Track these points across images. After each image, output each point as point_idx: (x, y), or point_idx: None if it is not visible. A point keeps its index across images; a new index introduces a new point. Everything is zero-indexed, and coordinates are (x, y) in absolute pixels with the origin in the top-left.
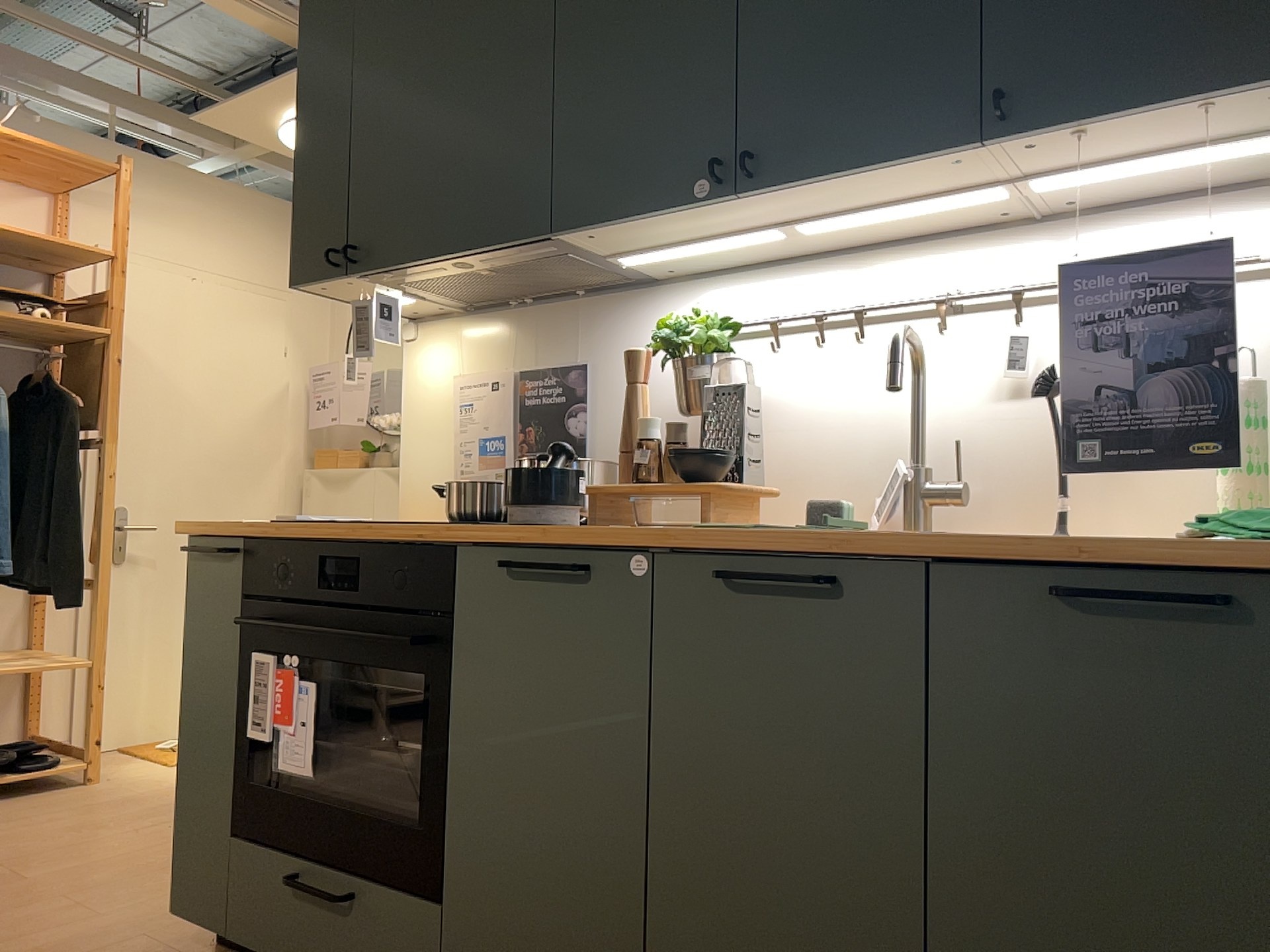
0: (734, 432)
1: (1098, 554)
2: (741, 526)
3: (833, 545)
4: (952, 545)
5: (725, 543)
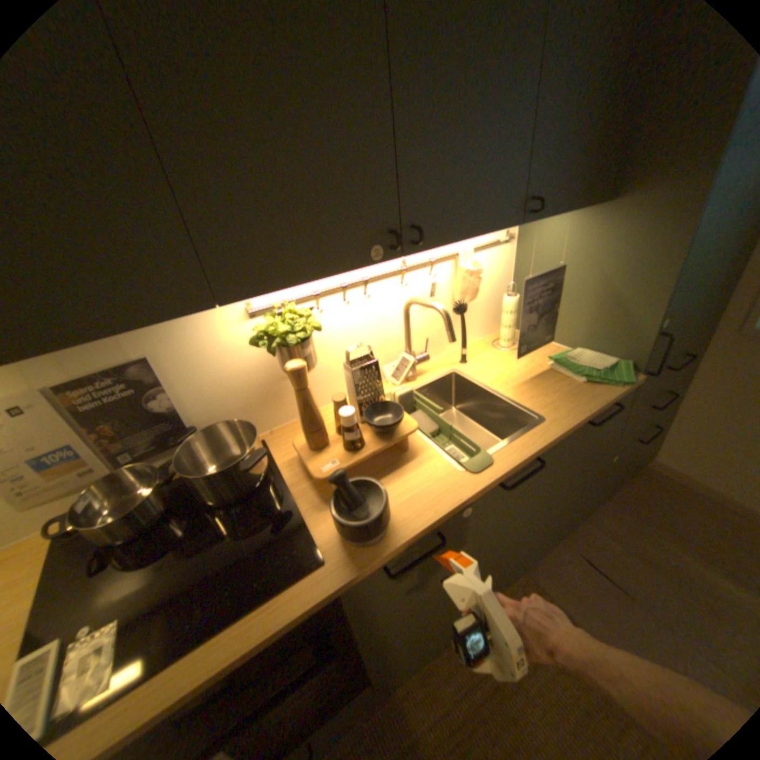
0: (375, 388)
1: (602, 409)
2: (491, 459)
3: (542, 450)
4: (576, 428)
5: (506, 476)
